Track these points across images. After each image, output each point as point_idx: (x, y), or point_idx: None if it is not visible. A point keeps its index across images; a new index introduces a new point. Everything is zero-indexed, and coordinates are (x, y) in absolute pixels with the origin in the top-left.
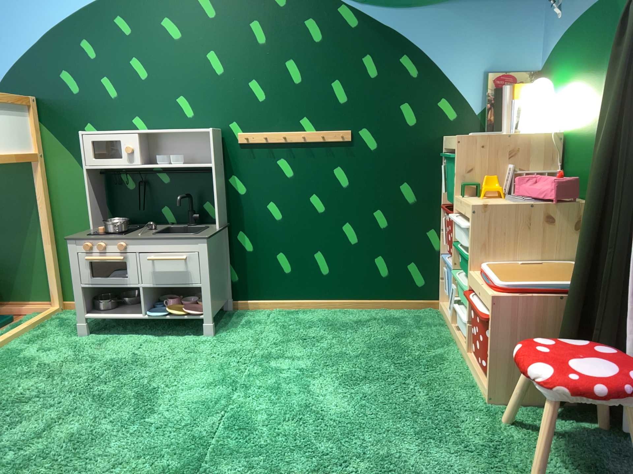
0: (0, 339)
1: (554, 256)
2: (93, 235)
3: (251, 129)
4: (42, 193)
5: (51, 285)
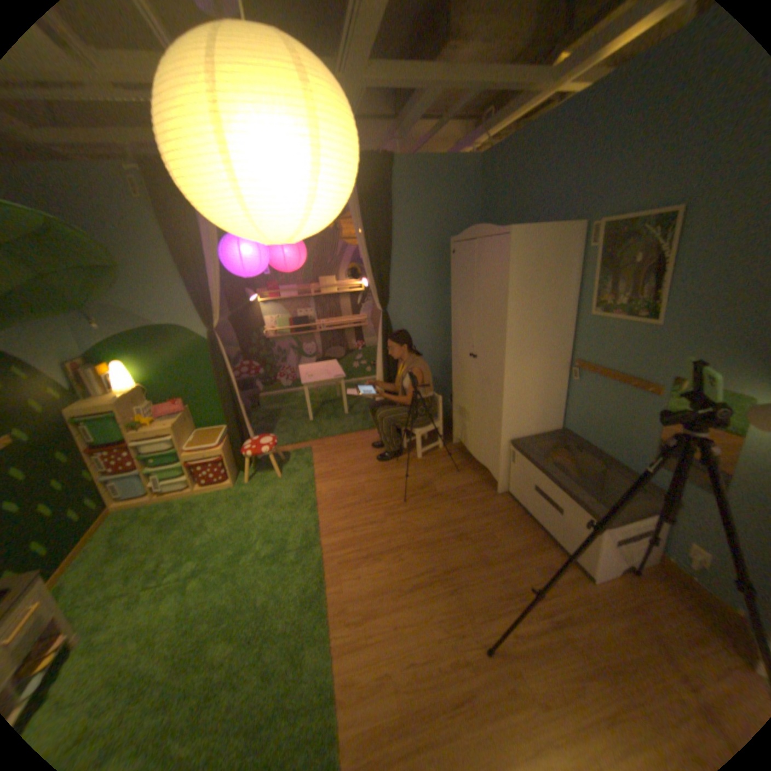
0: None
1: (190, 432)
2: None
3: None
4: None
5: None
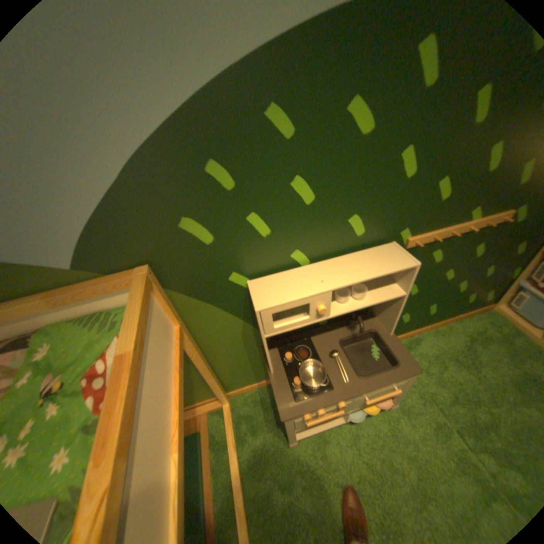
0: (238, 495)
1: None
2: (298, 395)
3: (423, 232)
4: (195, 352)
5: (219, 396)
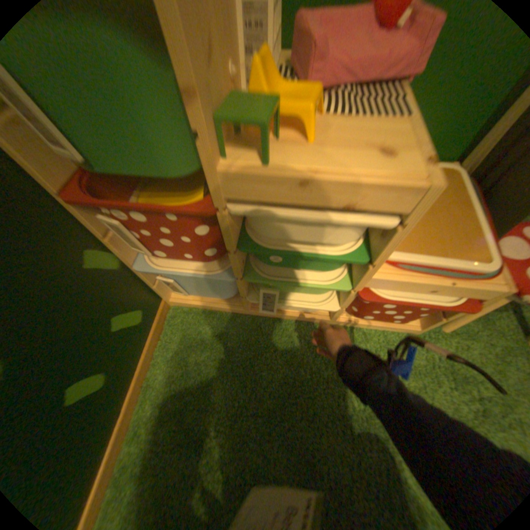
0: None
1: None
2: None
3: None
4: None
5: None
